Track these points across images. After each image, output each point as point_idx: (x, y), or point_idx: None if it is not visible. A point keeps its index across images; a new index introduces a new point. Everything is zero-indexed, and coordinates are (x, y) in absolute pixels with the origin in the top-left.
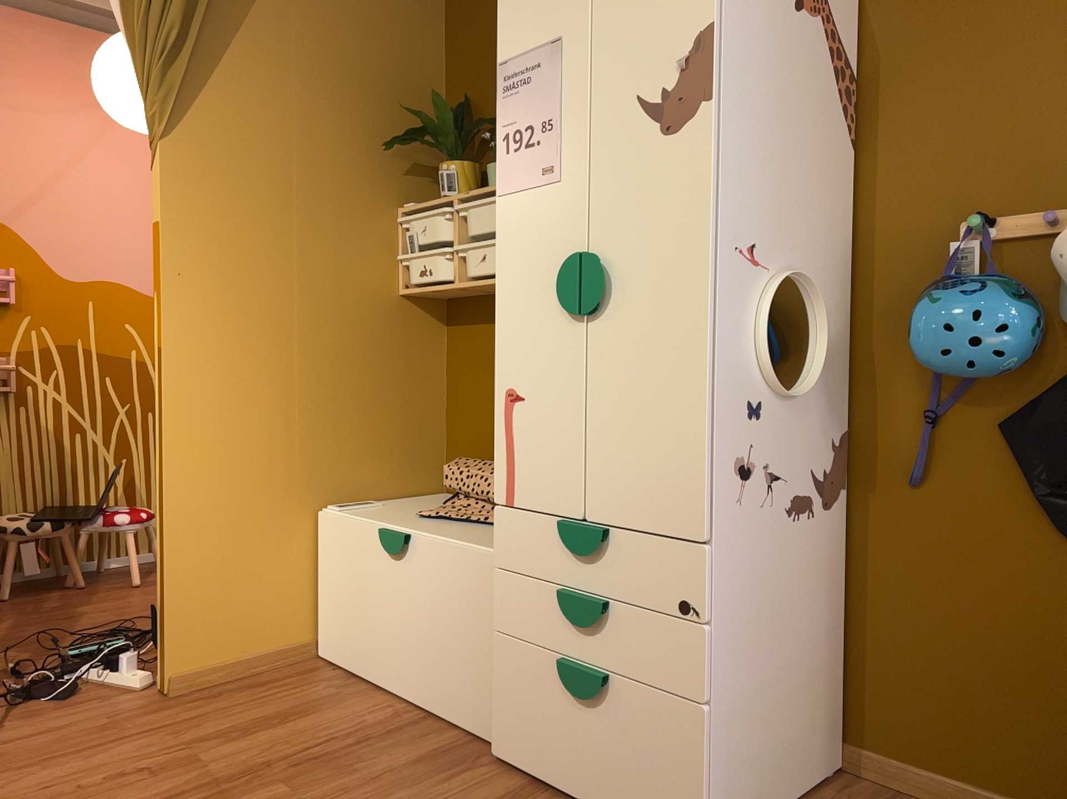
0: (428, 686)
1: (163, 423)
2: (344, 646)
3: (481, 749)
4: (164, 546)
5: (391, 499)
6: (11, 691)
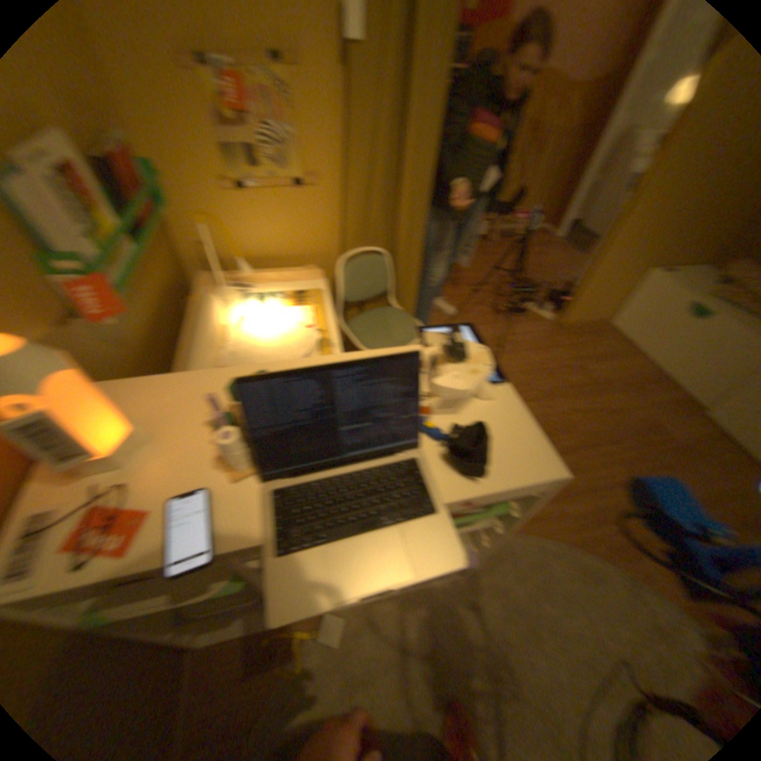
0: (682, 369)
1: (622, 226)
2: (636, 329)
3: (702, 405)
4: (592, 277)
5: (687, 265)
6: (507, 305)
